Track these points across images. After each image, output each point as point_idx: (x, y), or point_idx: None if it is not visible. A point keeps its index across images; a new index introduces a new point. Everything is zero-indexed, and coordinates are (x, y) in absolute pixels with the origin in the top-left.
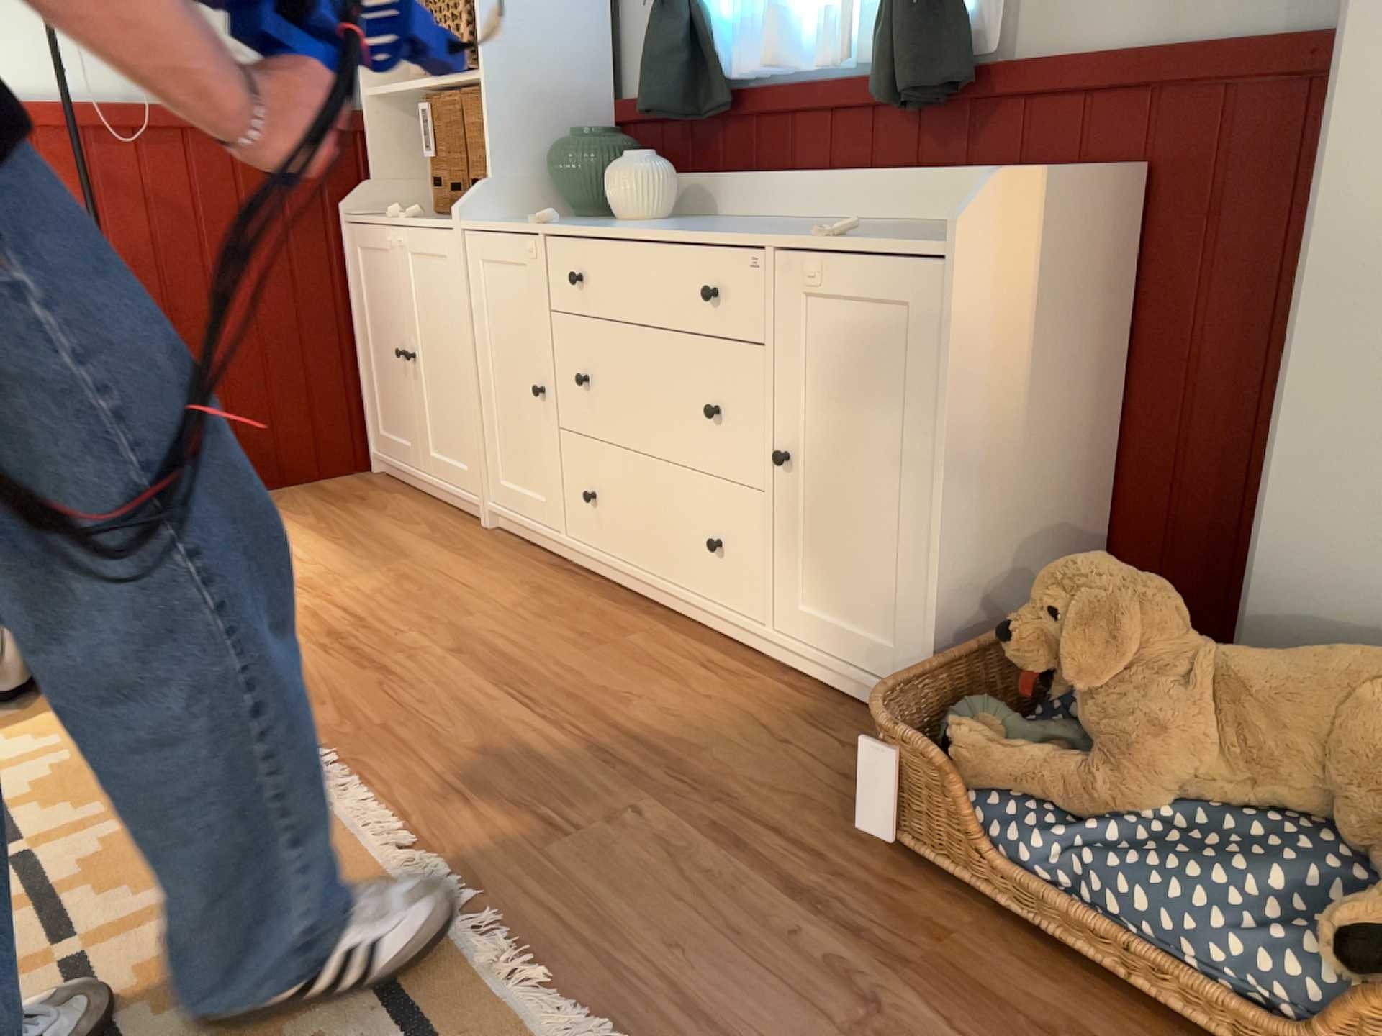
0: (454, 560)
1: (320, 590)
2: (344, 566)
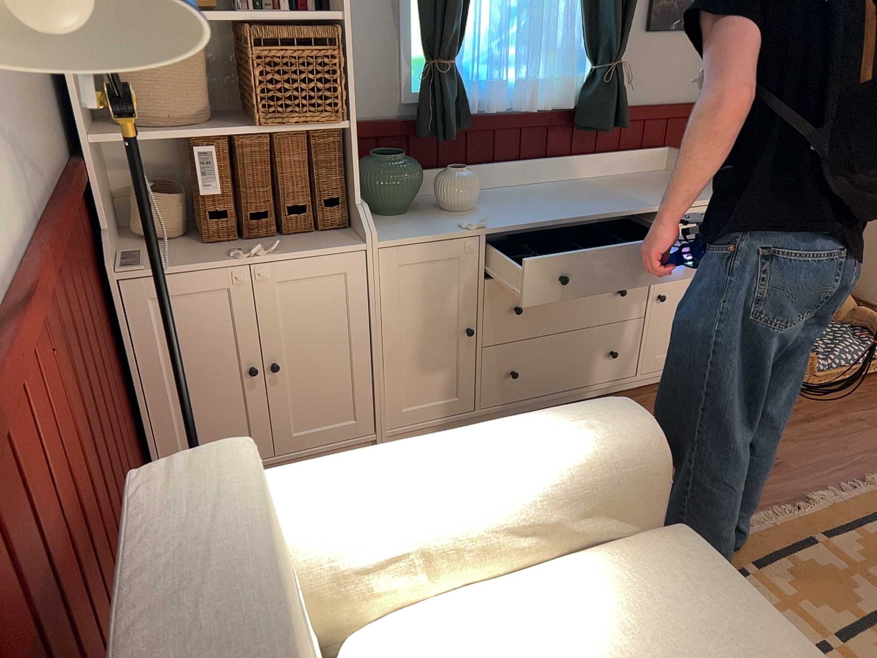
0: None
1: None
2: None
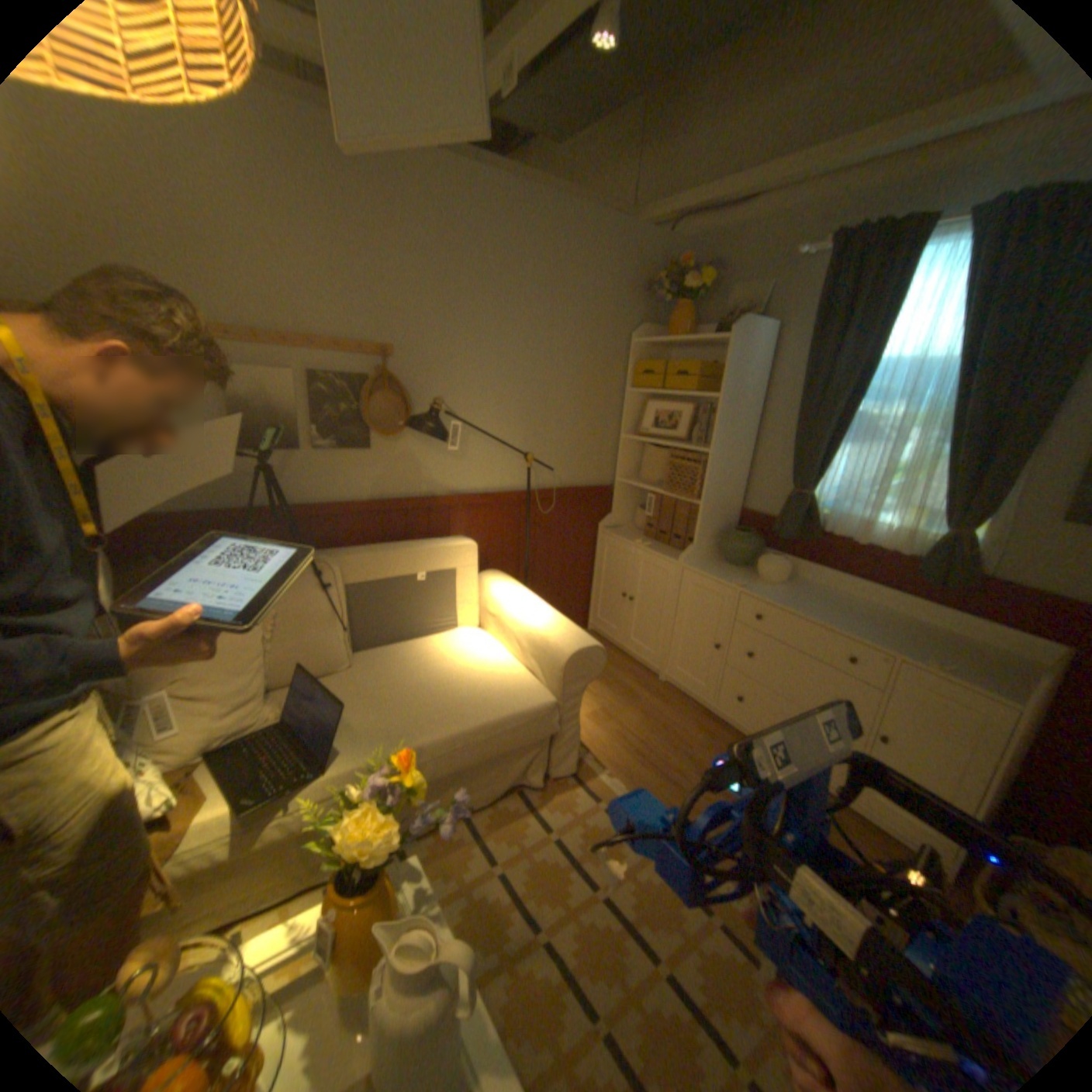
0: (661, 705)
1: (615, 719)
2: (616, 702)
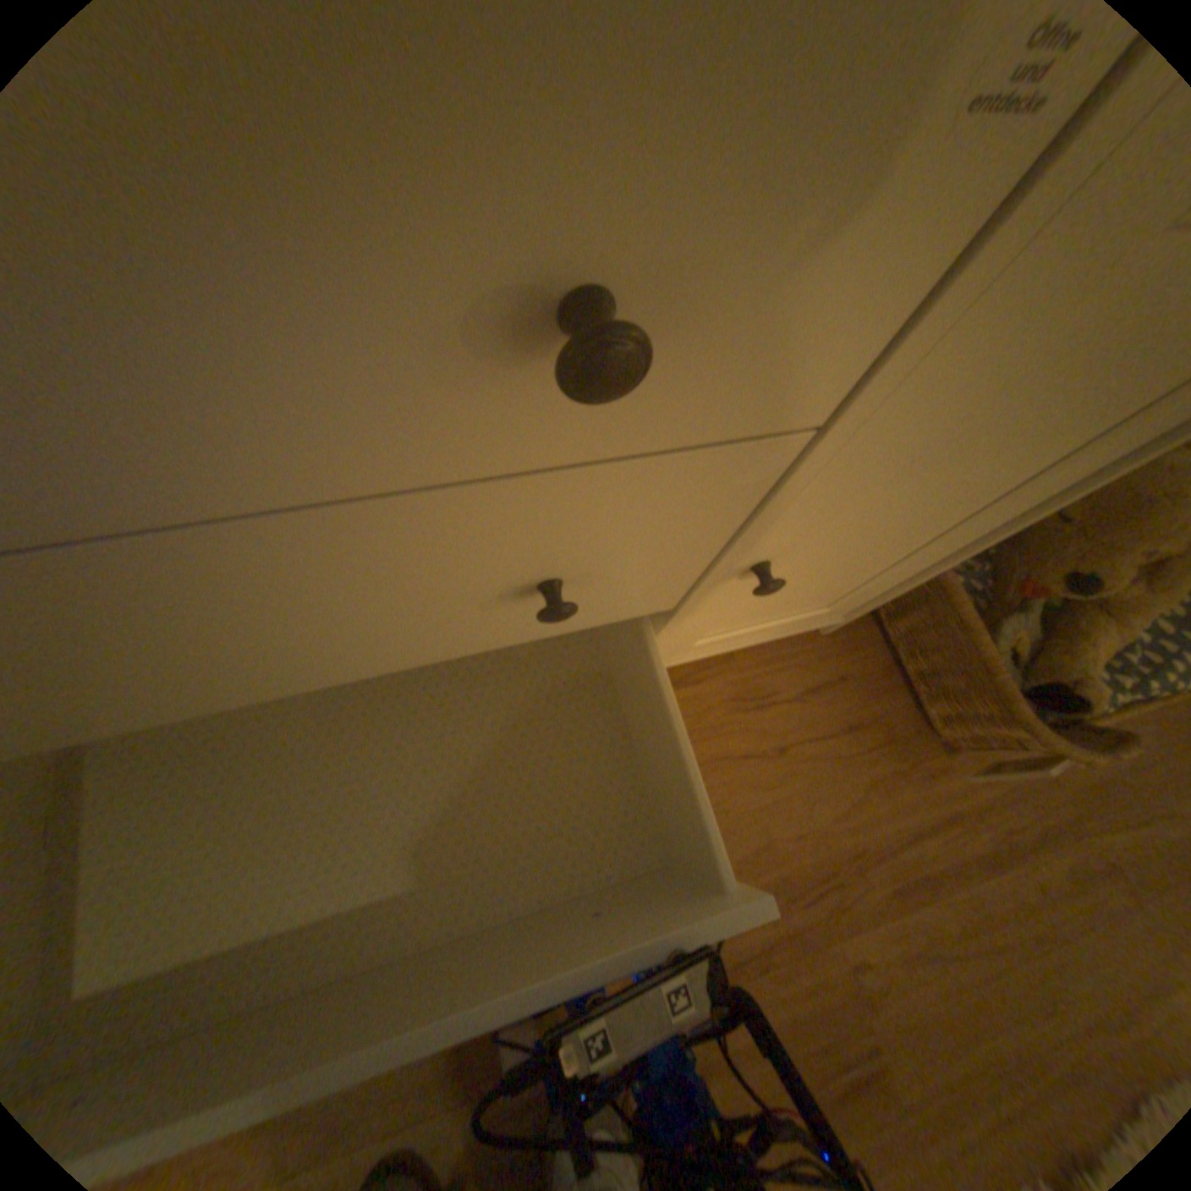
0: None
1: None
2: None
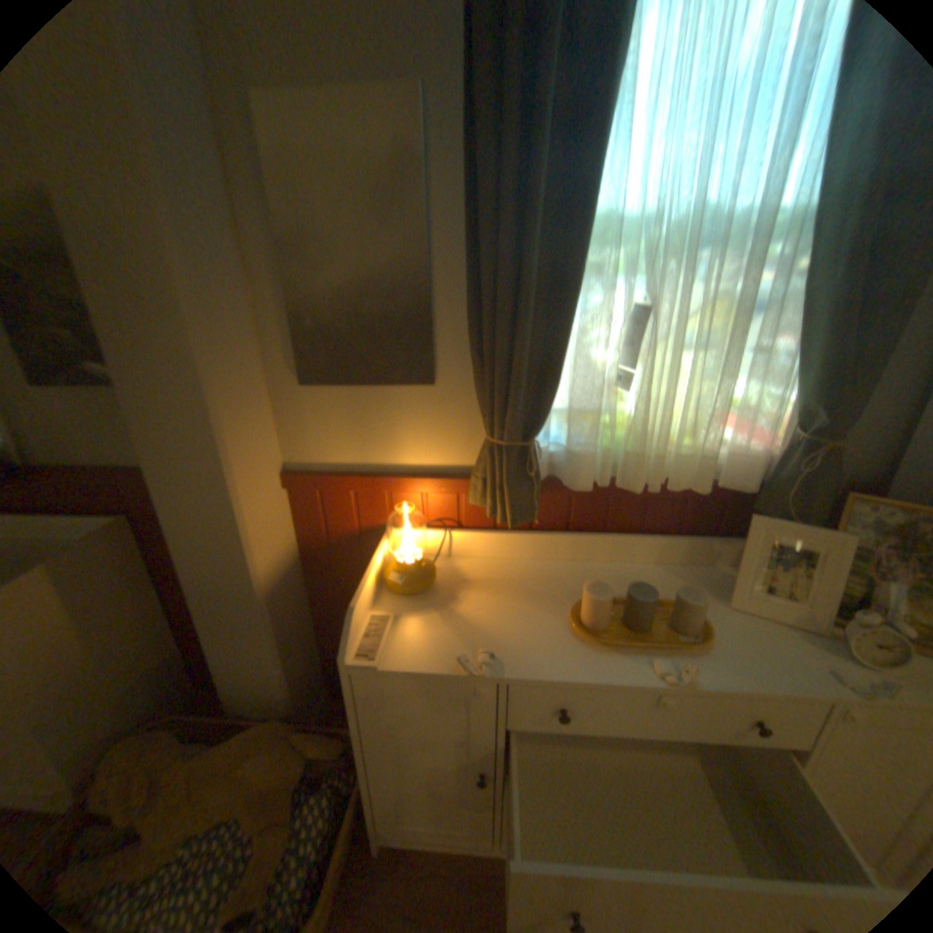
0: None
1: None
2: None
